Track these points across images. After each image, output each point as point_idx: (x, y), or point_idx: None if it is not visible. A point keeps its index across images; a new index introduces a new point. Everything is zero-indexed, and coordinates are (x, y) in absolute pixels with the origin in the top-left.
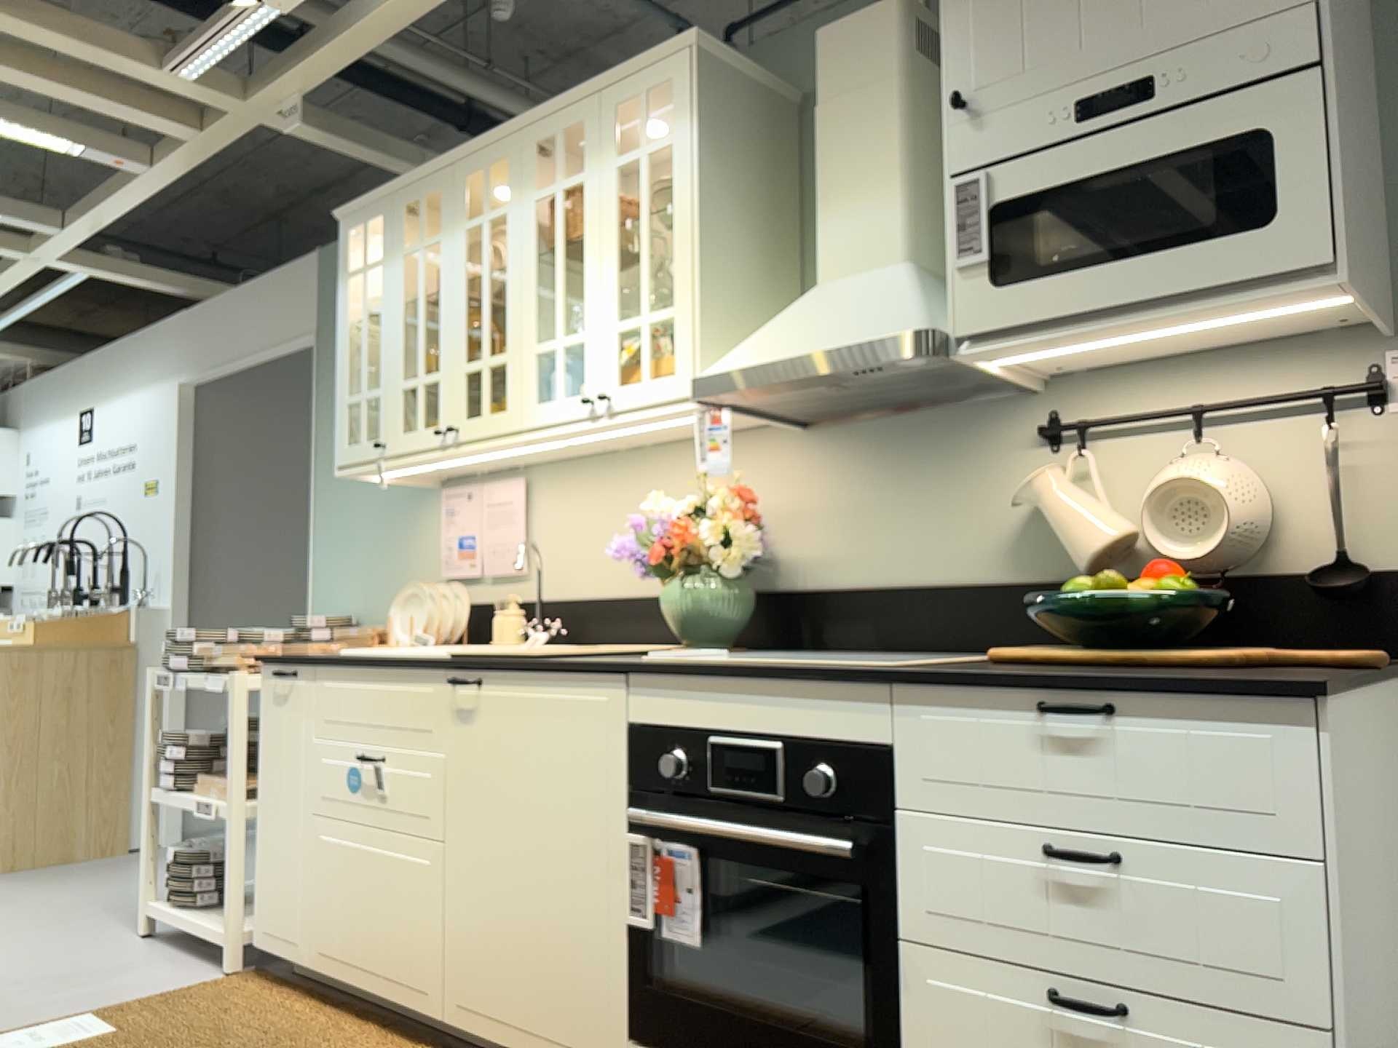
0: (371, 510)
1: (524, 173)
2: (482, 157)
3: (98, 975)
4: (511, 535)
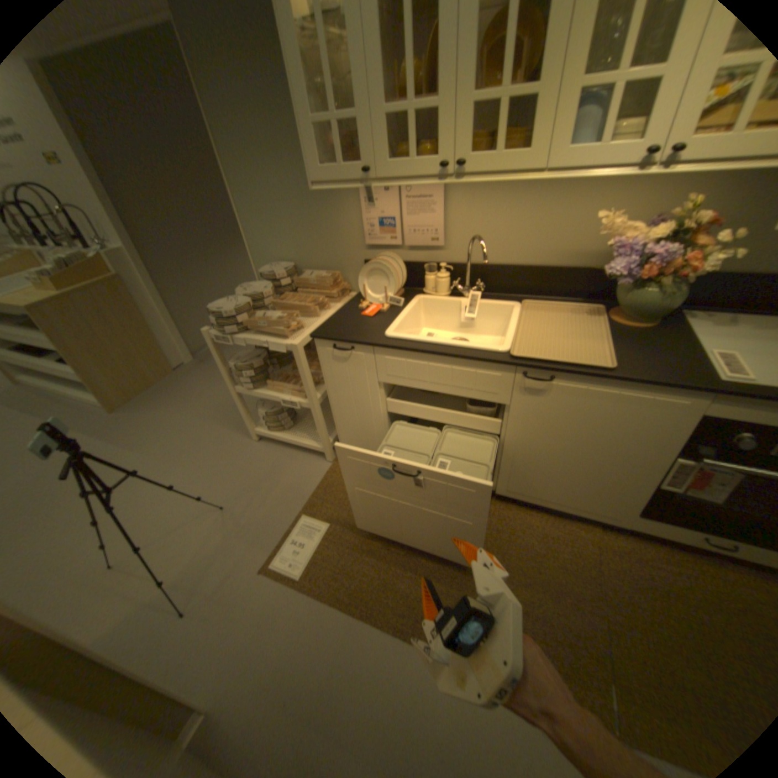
0: (287, 192)
1: None
2: None
3: (269, 478)
4: (433, 221)
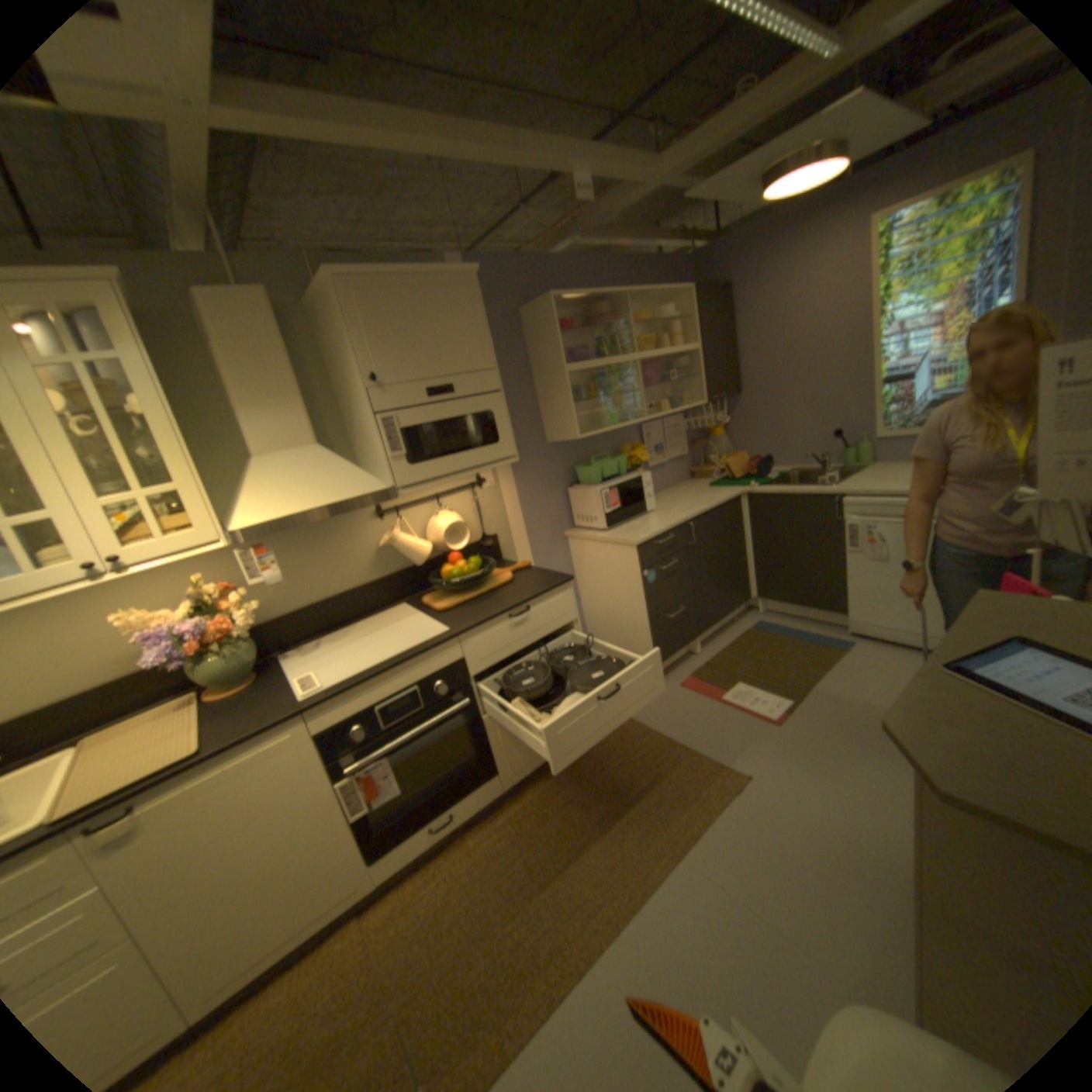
0: None
1: None
2: None
3: None
4: None
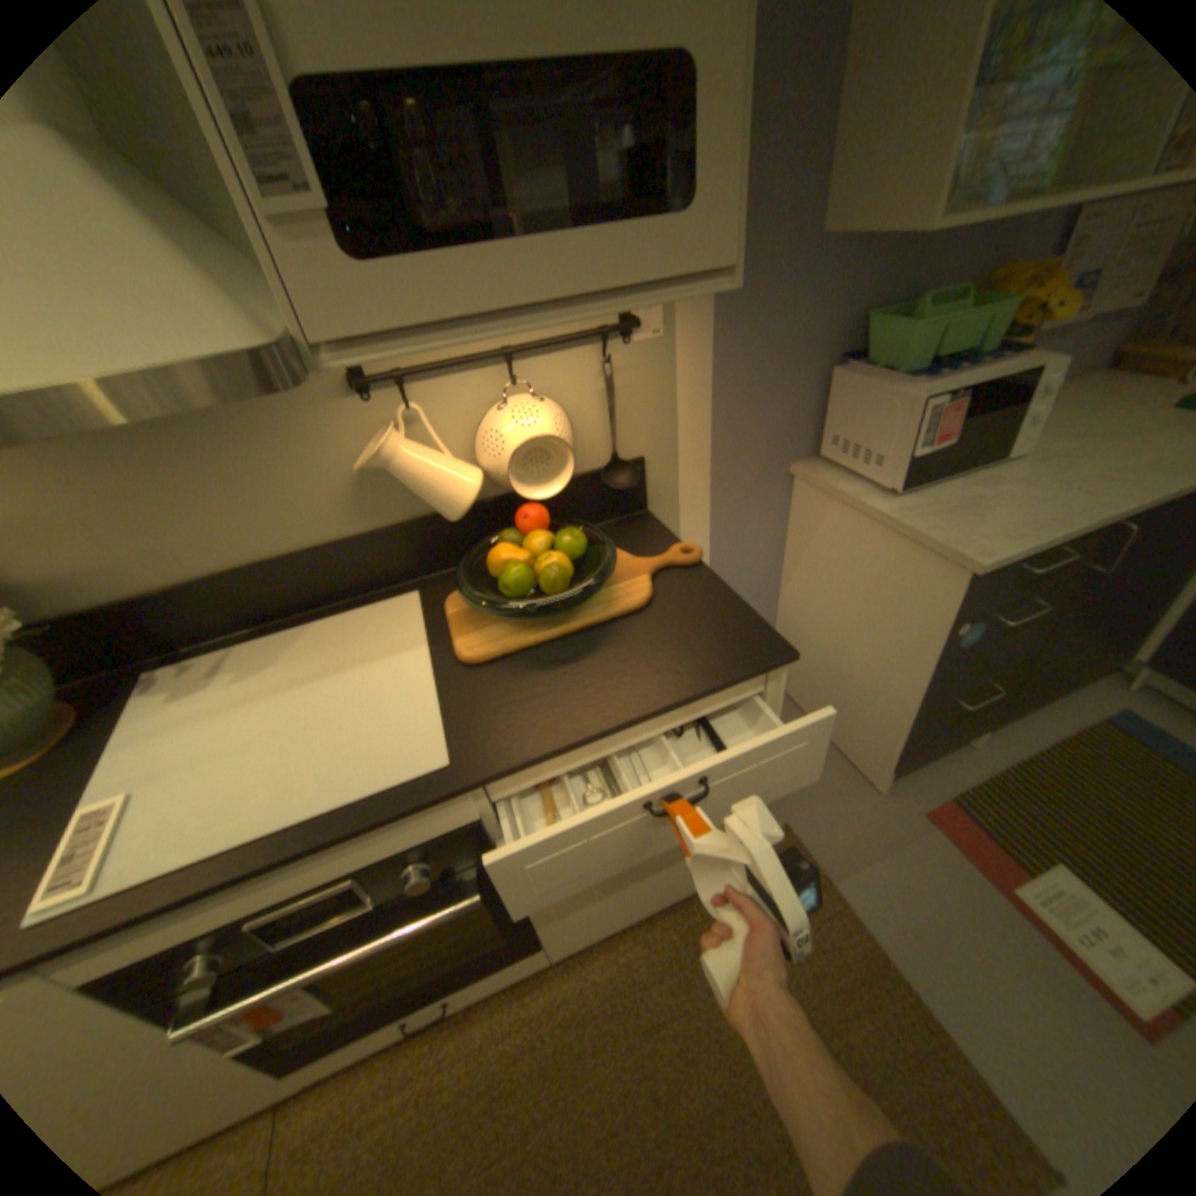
0: None
1: None
2: None
3: None
4: None
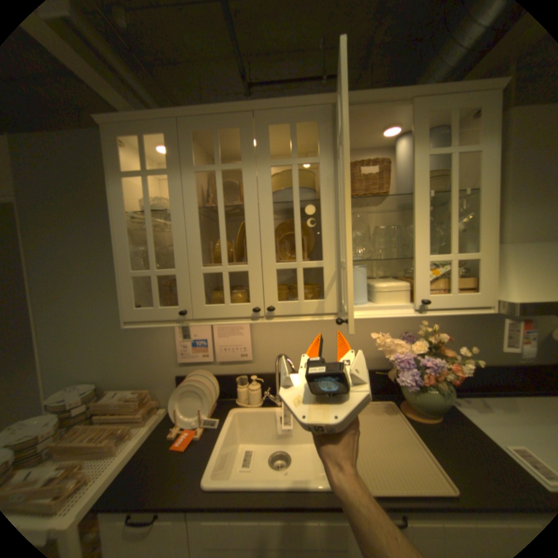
0: (101, 319)
1: (337, 136)
2: (289, 113)
3: None
4: (242, 340)
